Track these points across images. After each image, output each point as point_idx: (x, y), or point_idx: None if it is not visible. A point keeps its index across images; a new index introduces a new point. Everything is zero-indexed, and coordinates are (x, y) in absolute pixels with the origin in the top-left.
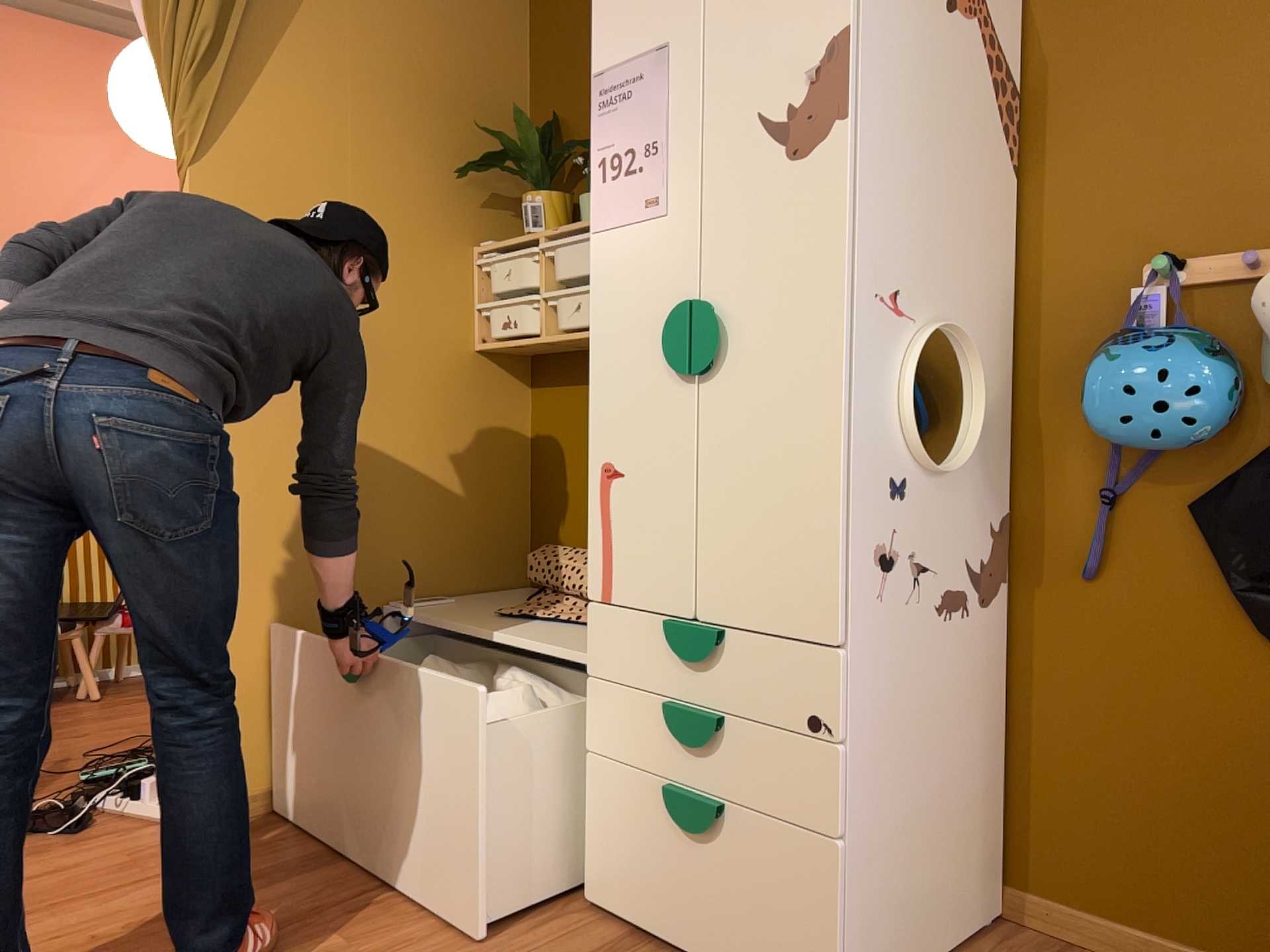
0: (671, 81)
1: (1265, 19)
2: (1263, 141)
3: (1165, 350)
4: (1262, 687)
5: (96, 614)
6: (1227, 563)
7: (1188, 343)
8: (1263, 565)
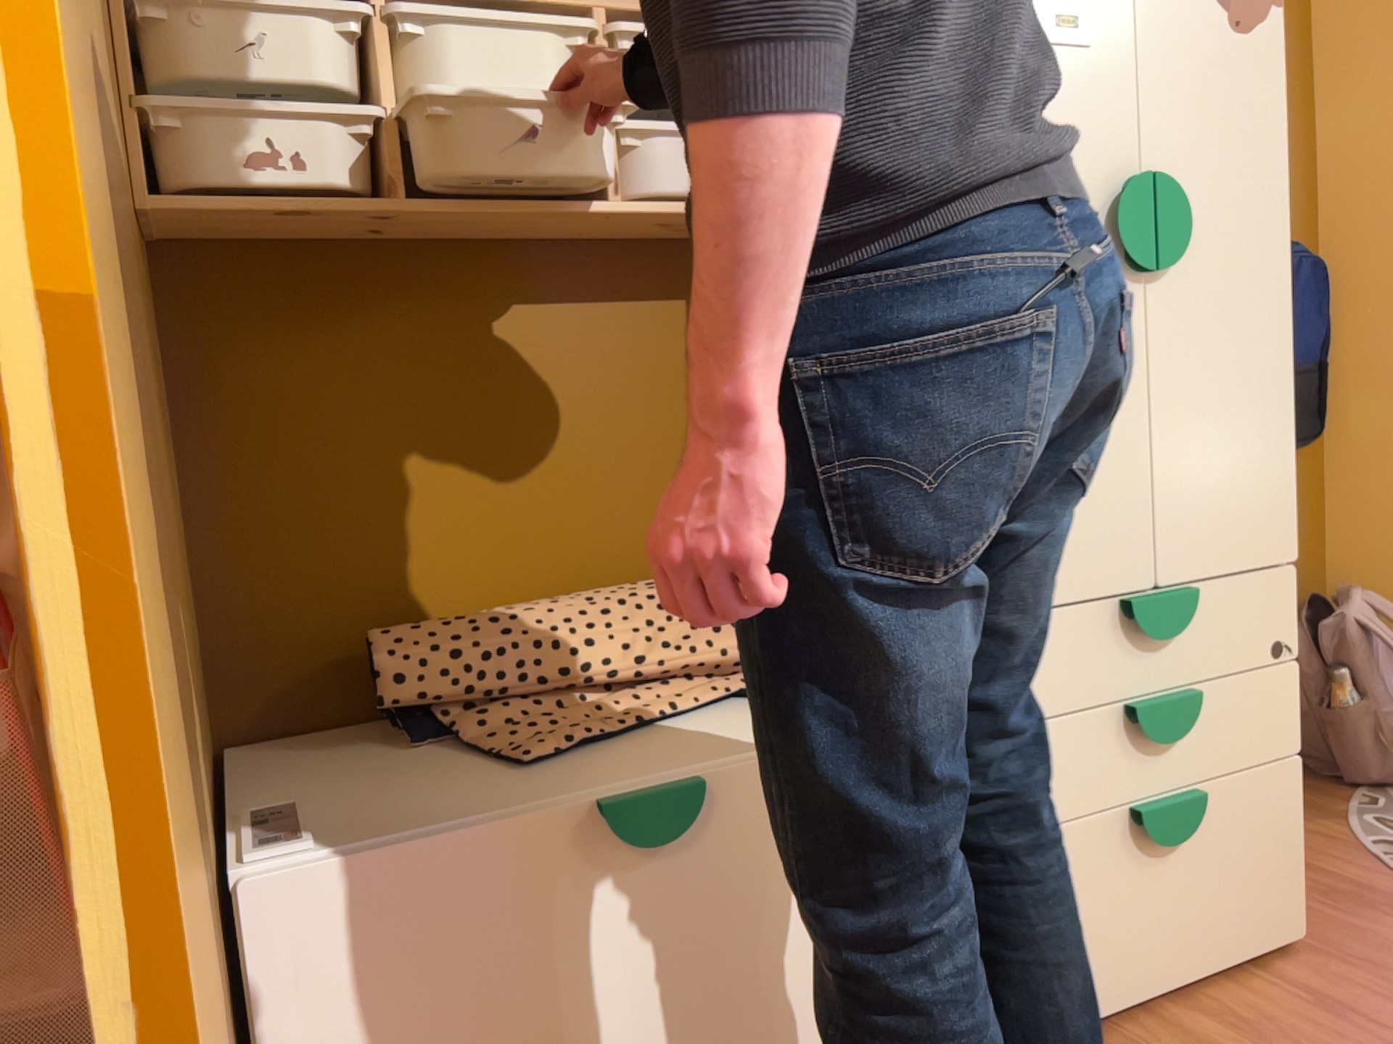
0: None
1: None
2: None
3: None
4: None
5: None
6: None
7: None
8: None
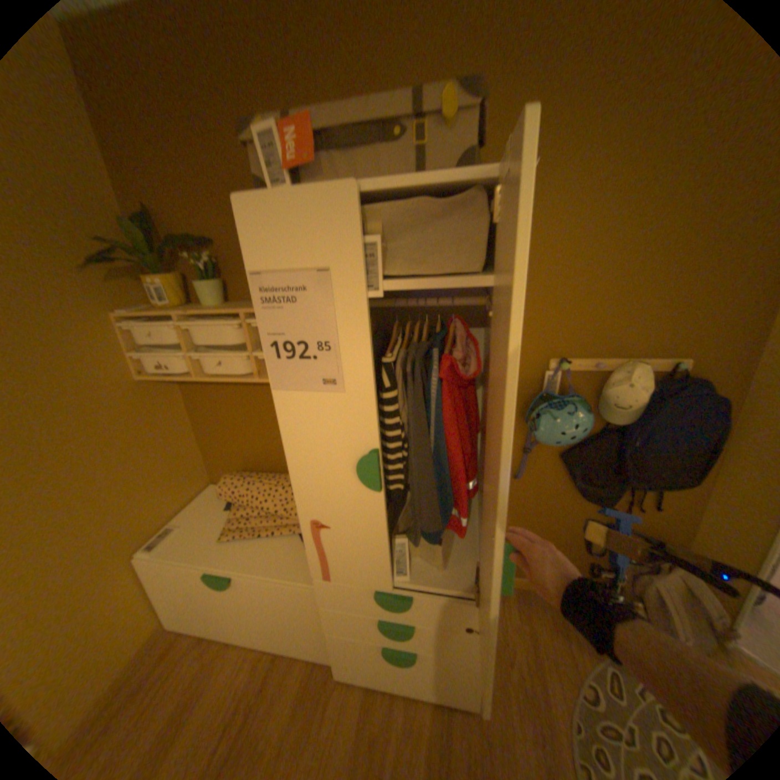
0: (335, 298)
1: (619, 247)
2: (609, 309)
3: (575, 414)
4: (578, 510)
5: None
6: (575, 477)
7: (581, 407)
8: (588, 477)
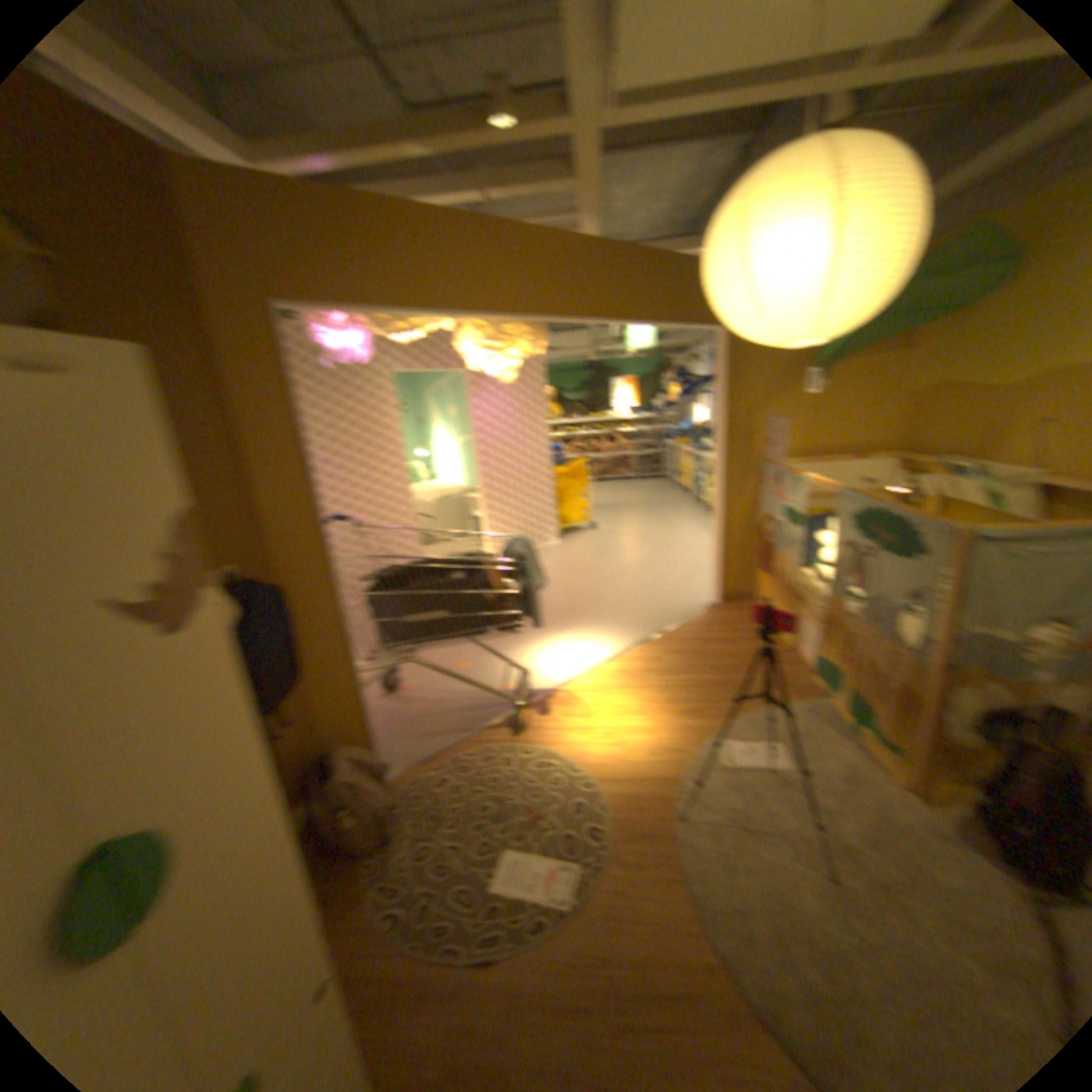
0: None
1: None
2: None
3: None
4: None
5: None
6: None
7: None
8: None
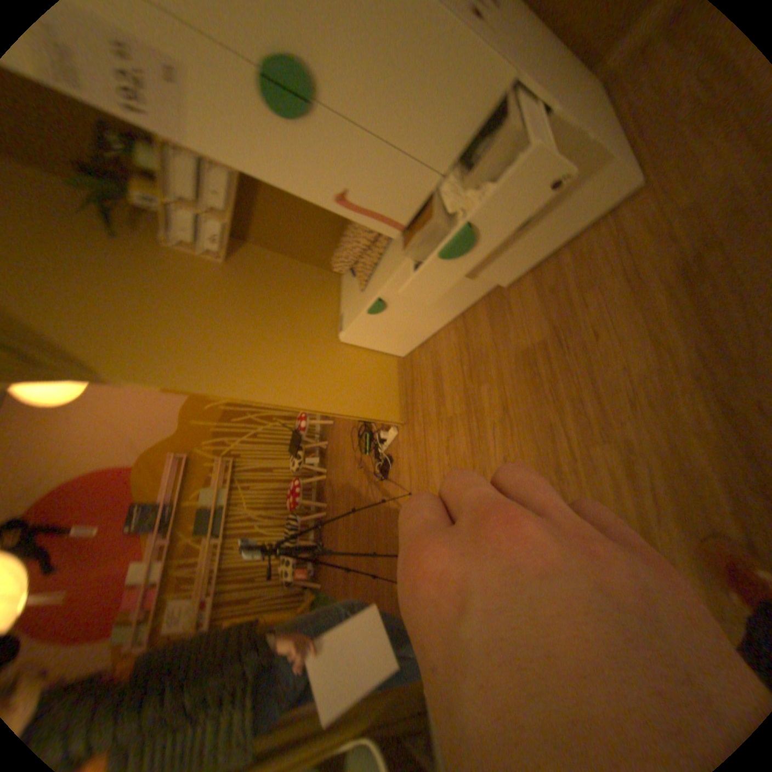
0: None
1: None
2: None
3: None
4: None
5: (297, 439)
6: None
7: None
8: None
